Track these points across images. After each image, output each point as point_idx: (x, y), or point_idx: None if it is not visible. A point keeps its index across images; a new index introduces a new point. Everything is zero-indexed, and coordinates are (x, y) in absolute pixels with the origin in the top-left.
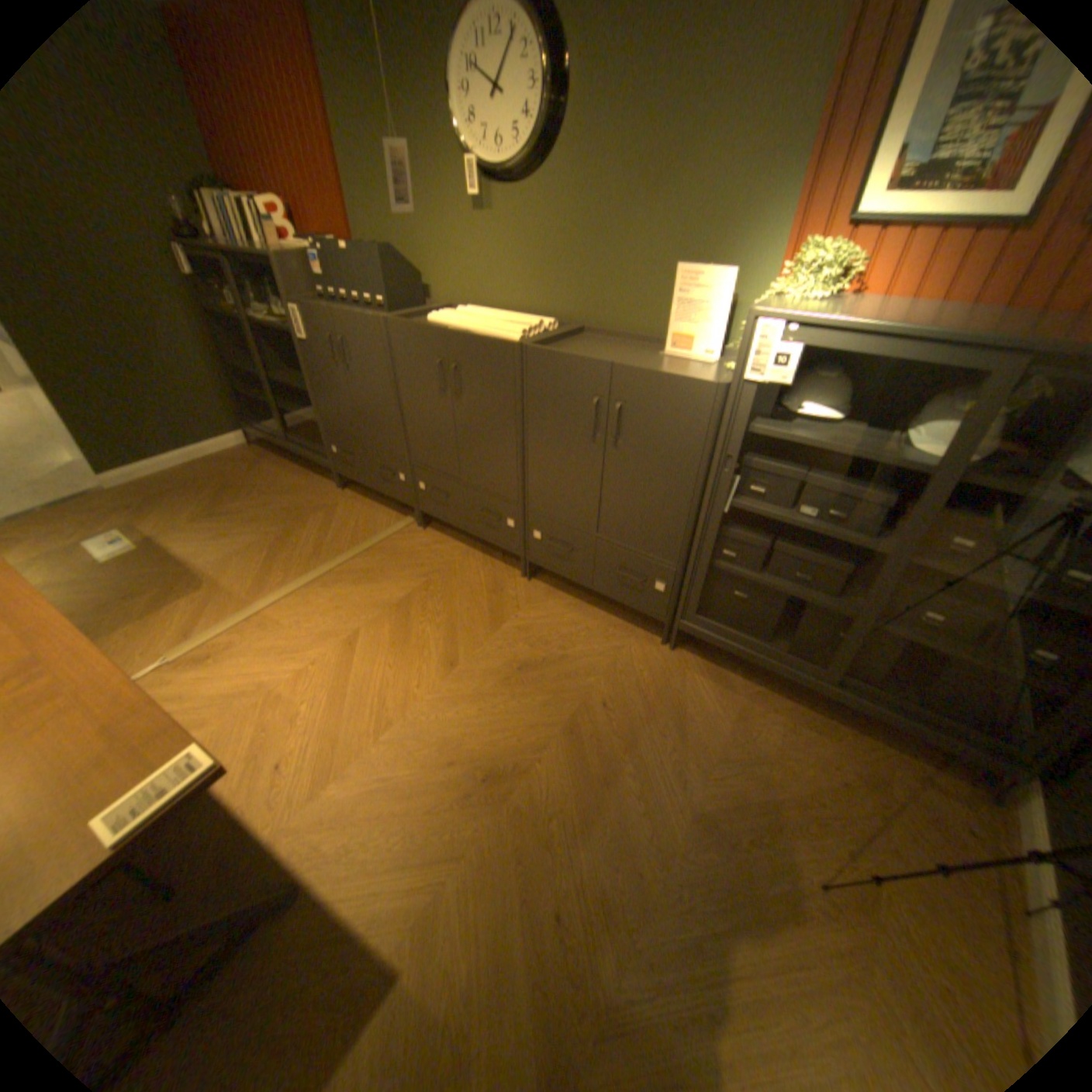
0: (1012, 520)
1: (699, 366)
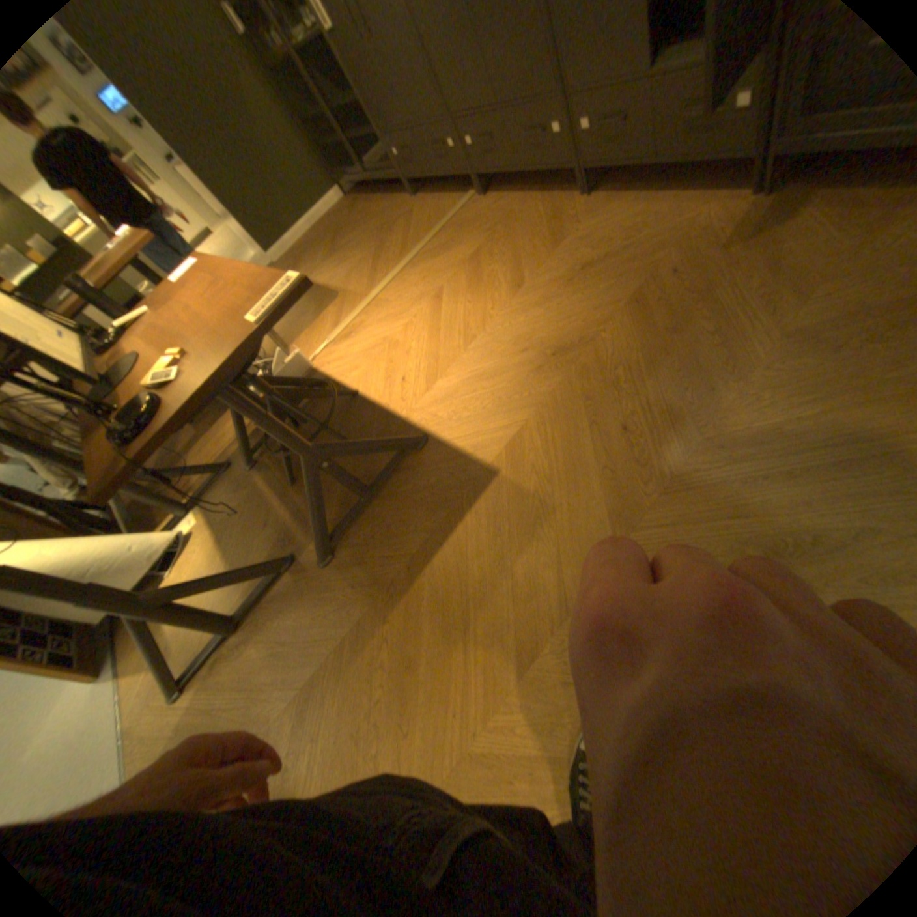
0: None
1: None
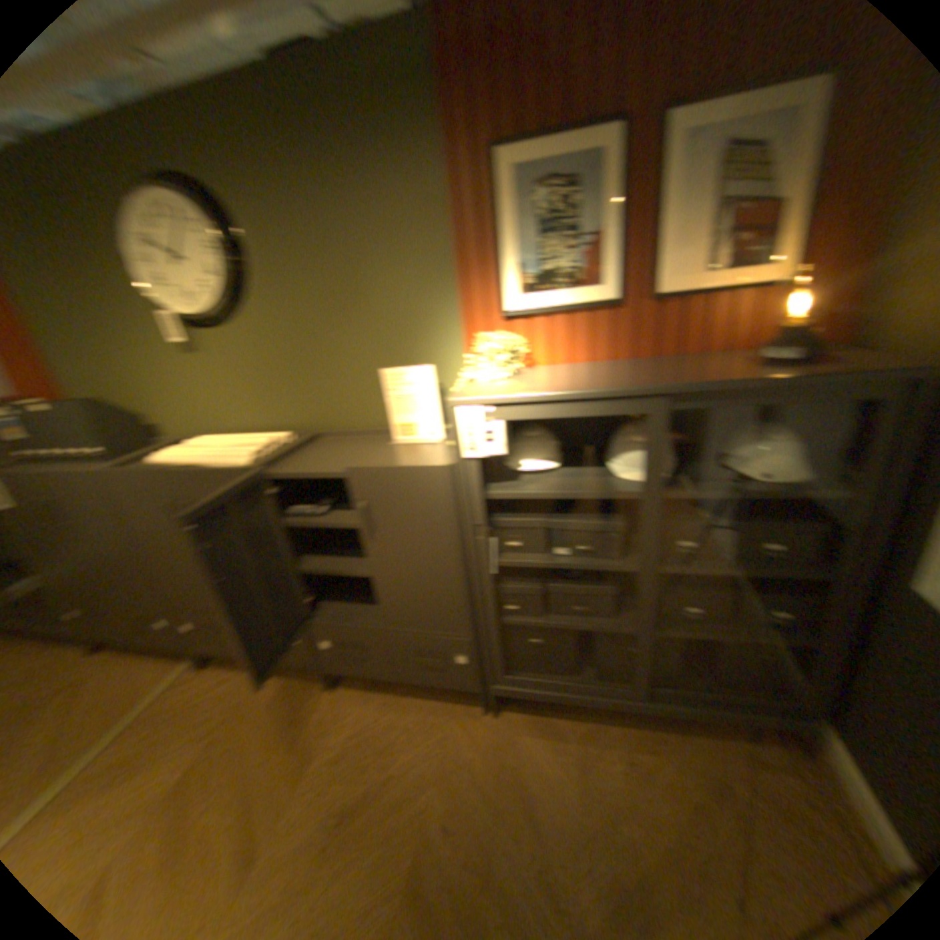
0: (707, 515)
1: (424, 446)
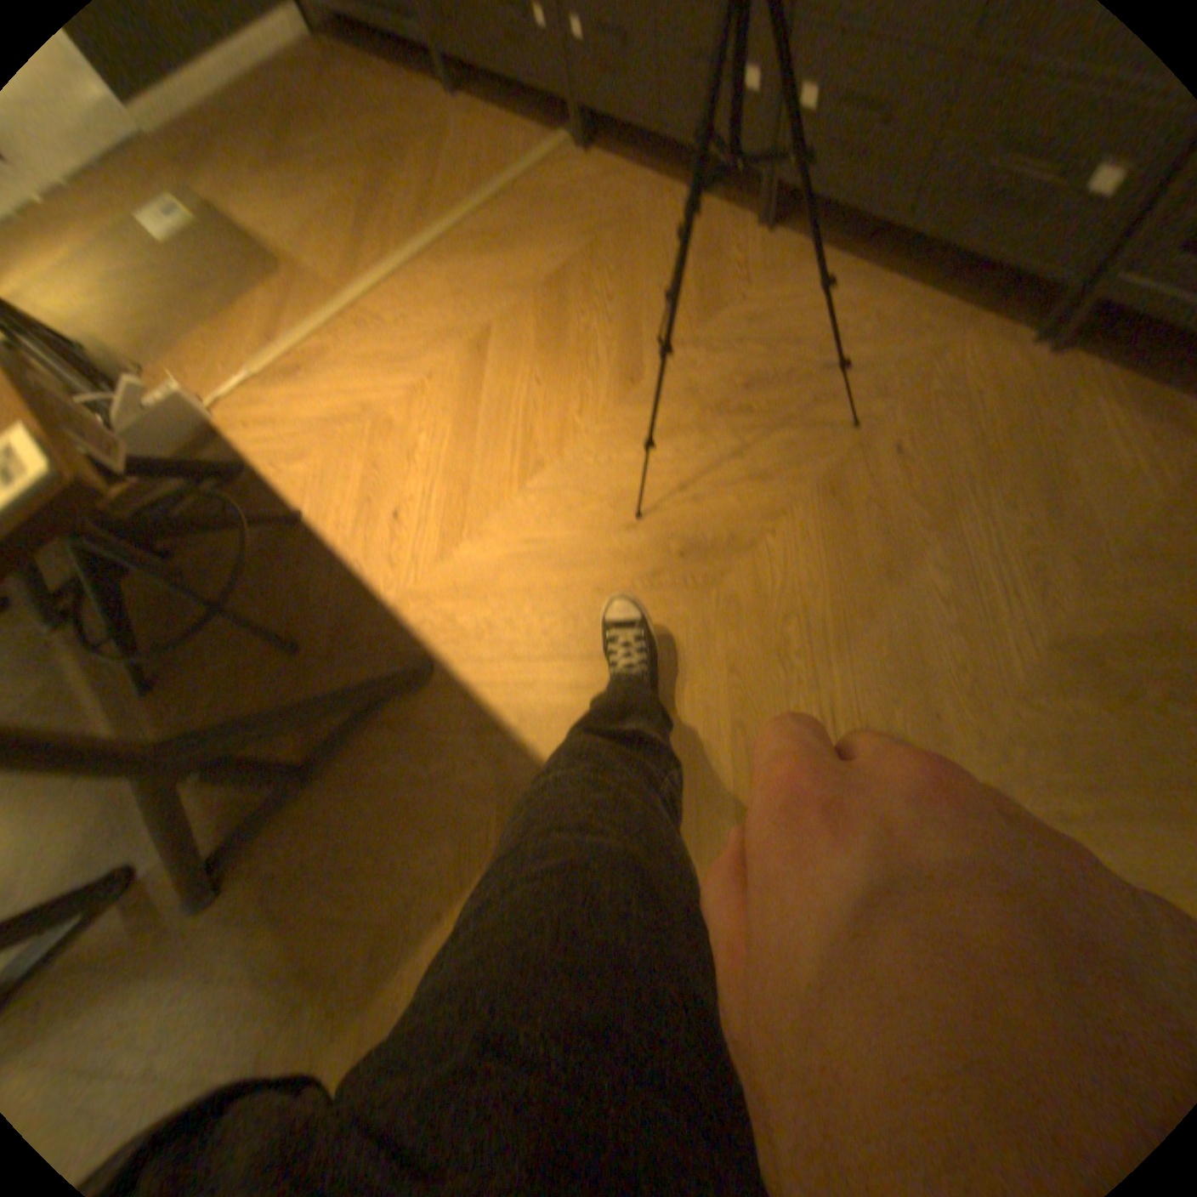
0: None
1: None
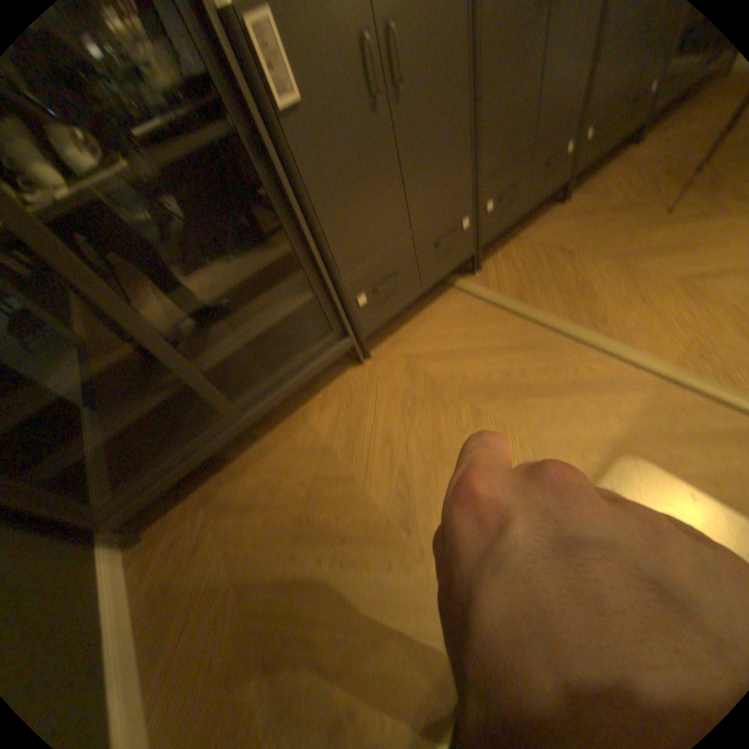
0: None
1: None
